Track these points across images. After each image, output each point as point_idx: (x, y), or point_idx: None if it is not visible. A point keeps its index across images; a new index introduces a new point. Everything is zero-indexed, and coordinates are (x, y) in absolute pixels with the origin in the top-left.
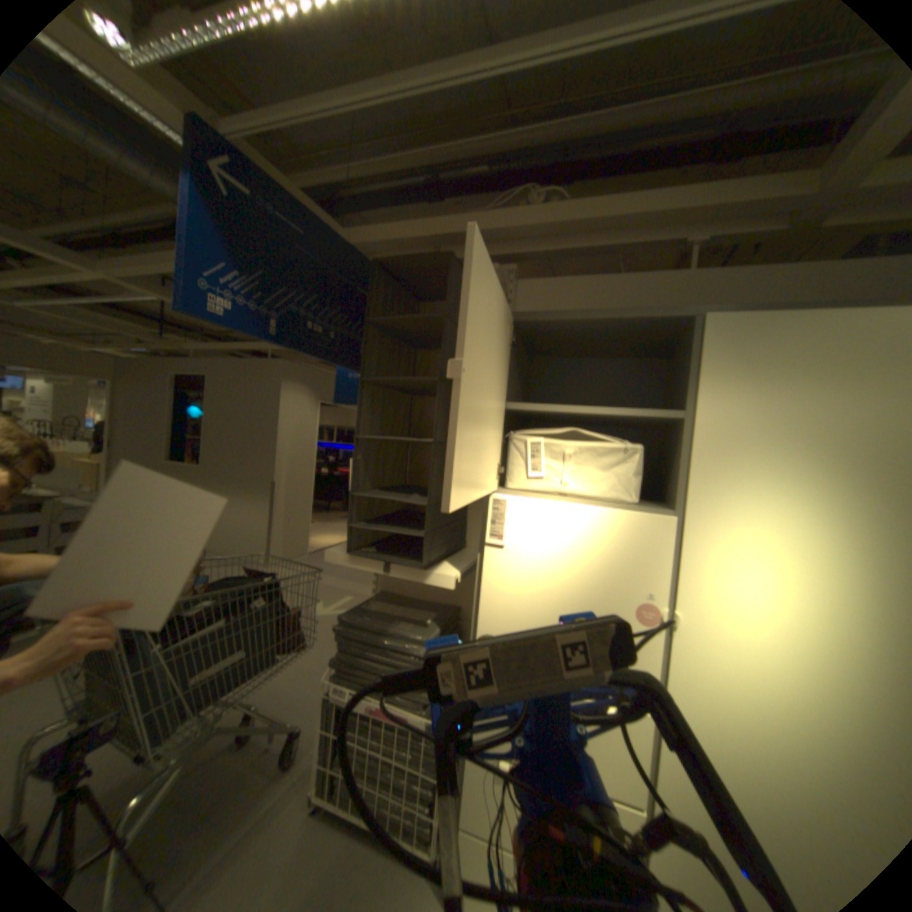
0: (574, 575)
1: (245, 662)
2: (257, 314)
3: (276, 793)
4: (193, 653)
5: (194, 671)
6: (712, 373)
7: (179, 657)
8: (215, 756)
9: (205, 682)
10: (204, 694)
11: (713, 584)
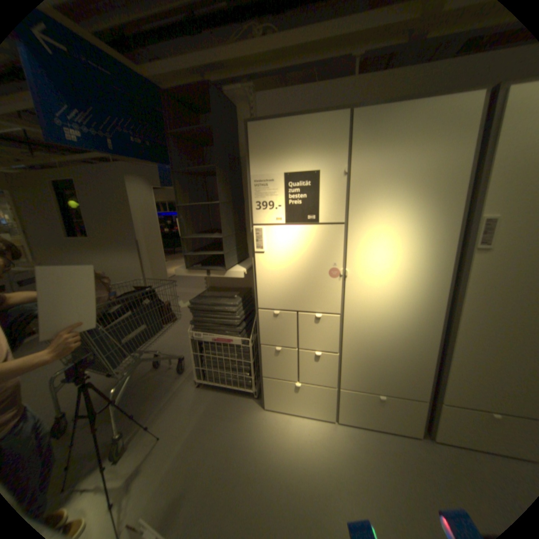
0: (299, 260)
1: (147, 330)
2: (97, 137)
3: (179, 382)
4: (119, 327)
5: (123, 335)
6: (358, 144)
7: (113, 330)
8: (145, 375)
9: (130, 340)
10: (131, 345)
11: (362, 253)
